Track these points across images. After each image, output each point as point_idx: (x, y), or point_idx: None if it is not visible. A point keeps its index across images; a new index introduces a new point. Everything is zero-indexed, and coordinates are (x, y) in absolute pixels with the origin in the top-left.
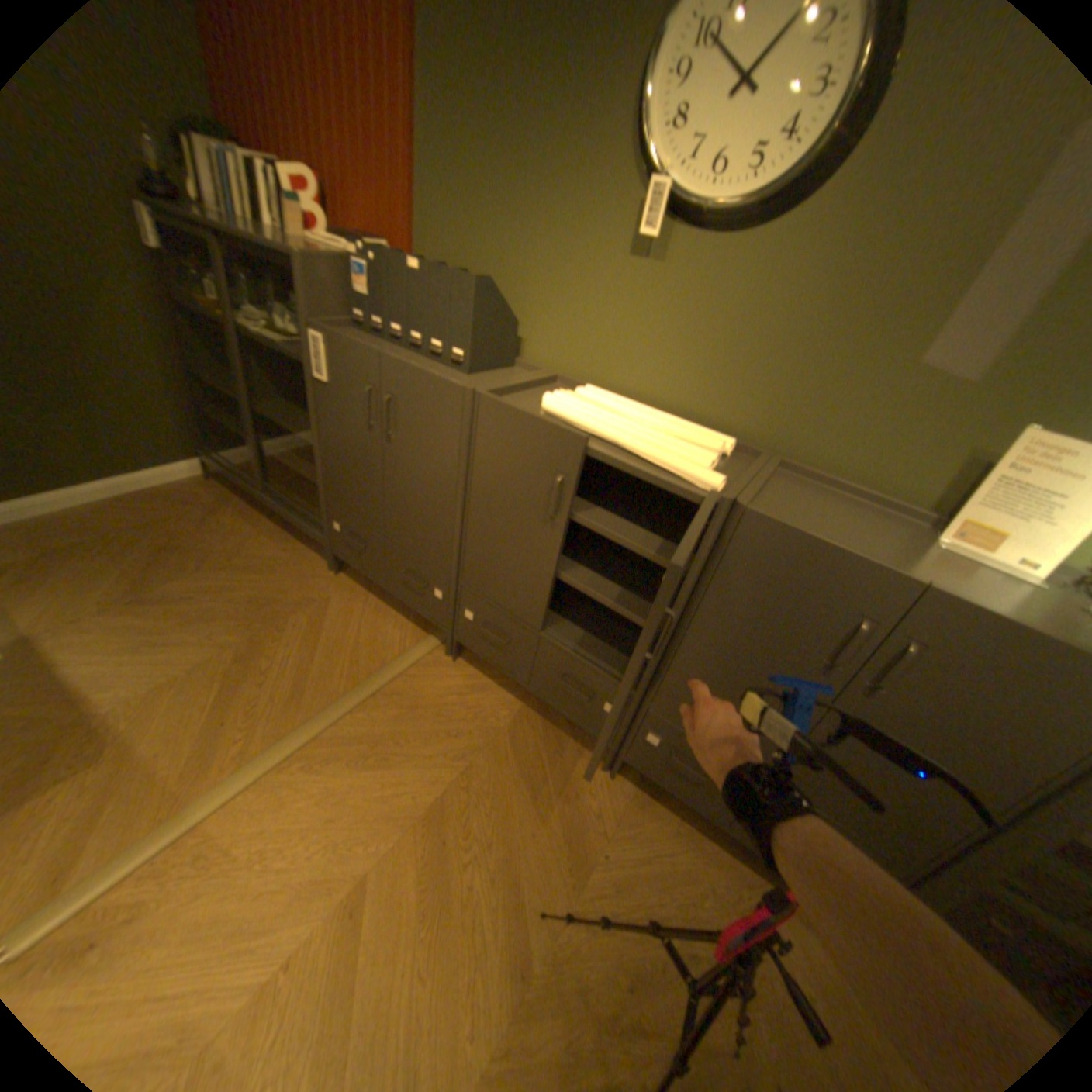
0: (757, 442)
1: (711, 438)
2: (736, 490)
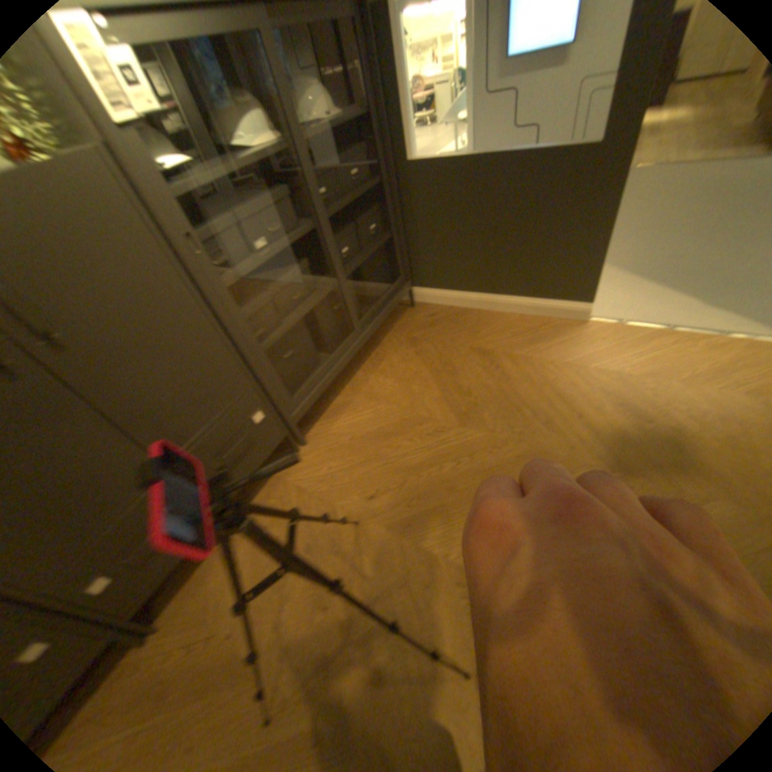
0: None
1: None
2: None
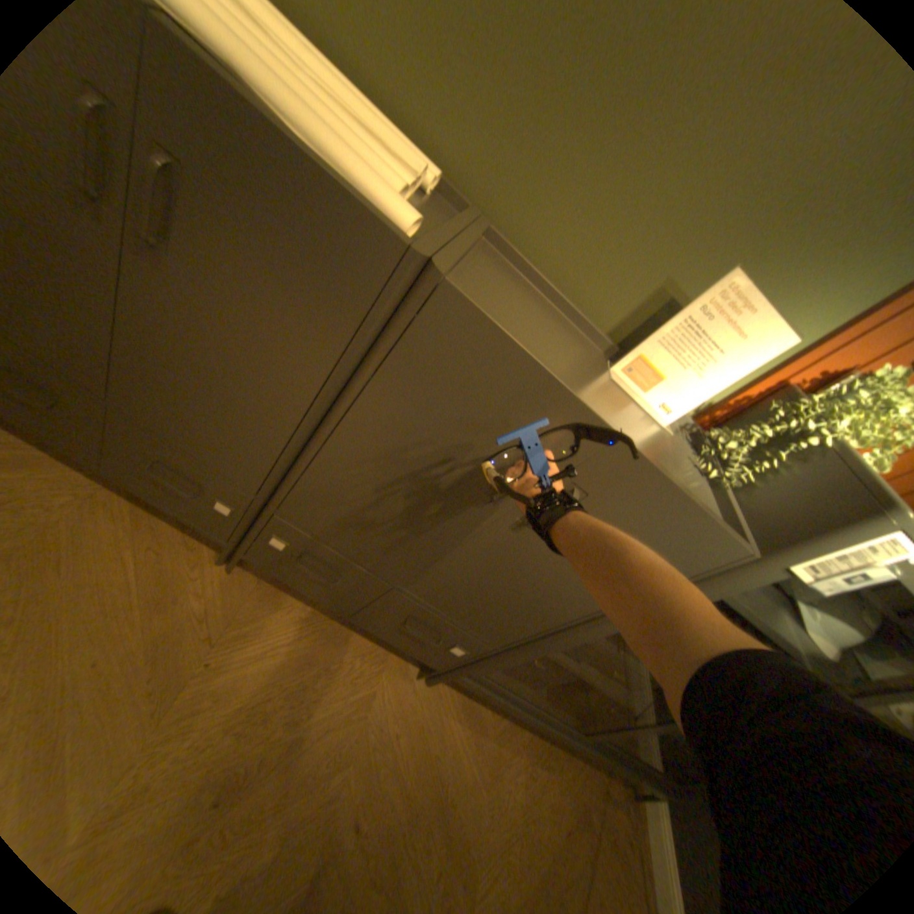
0: (464, 189)
1: (408, 148)
2: (431, 243)
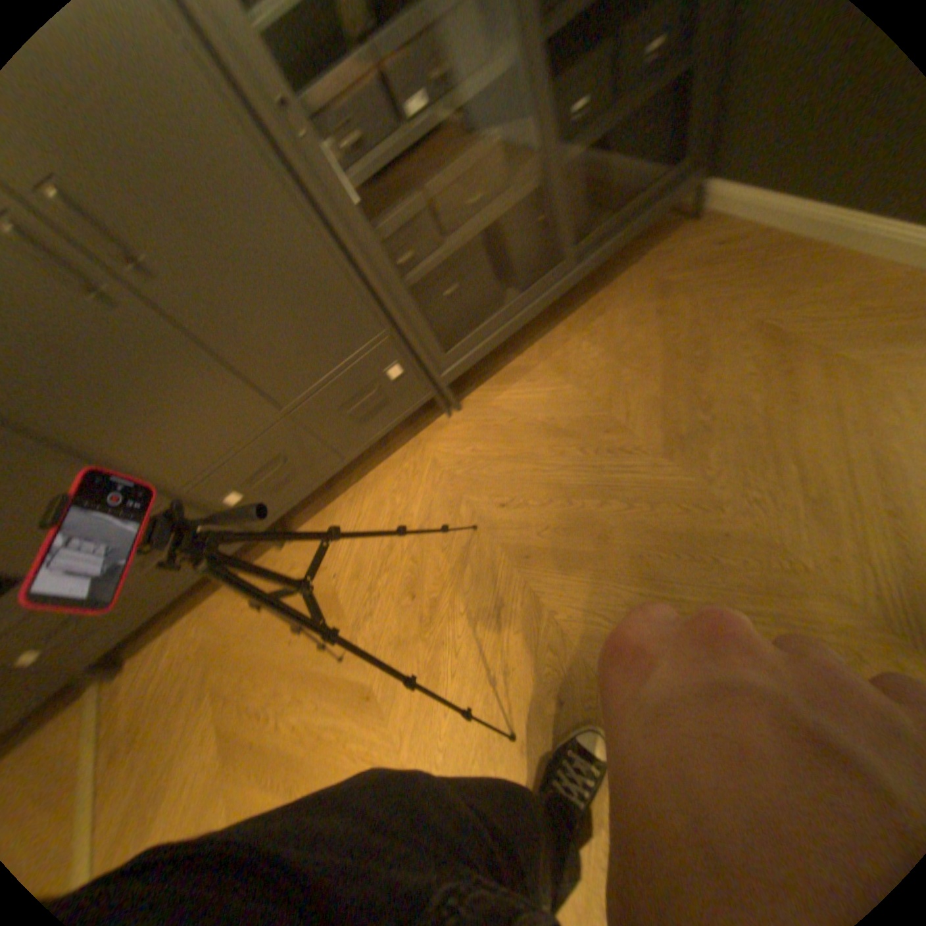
0: None
1: None
2: None
